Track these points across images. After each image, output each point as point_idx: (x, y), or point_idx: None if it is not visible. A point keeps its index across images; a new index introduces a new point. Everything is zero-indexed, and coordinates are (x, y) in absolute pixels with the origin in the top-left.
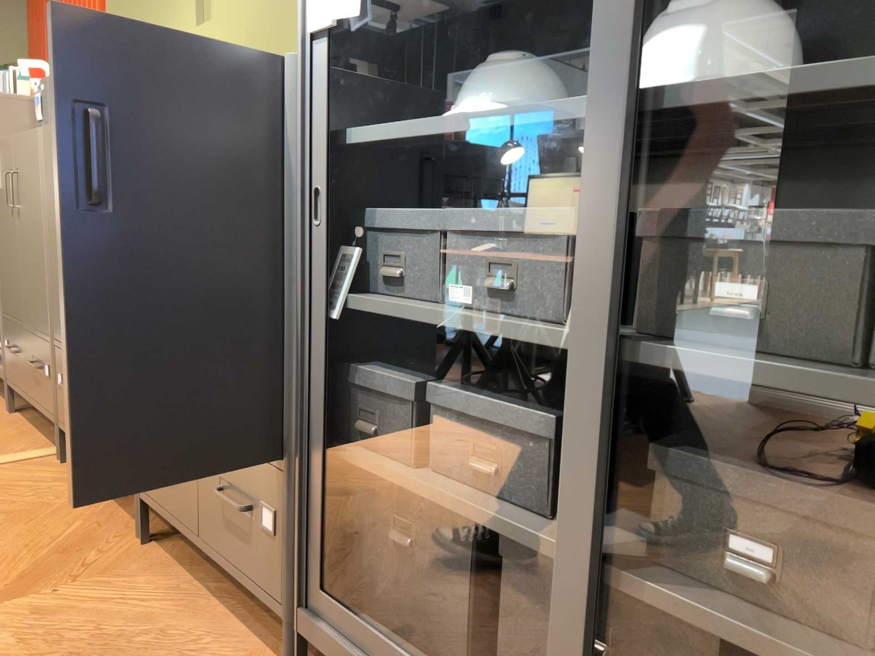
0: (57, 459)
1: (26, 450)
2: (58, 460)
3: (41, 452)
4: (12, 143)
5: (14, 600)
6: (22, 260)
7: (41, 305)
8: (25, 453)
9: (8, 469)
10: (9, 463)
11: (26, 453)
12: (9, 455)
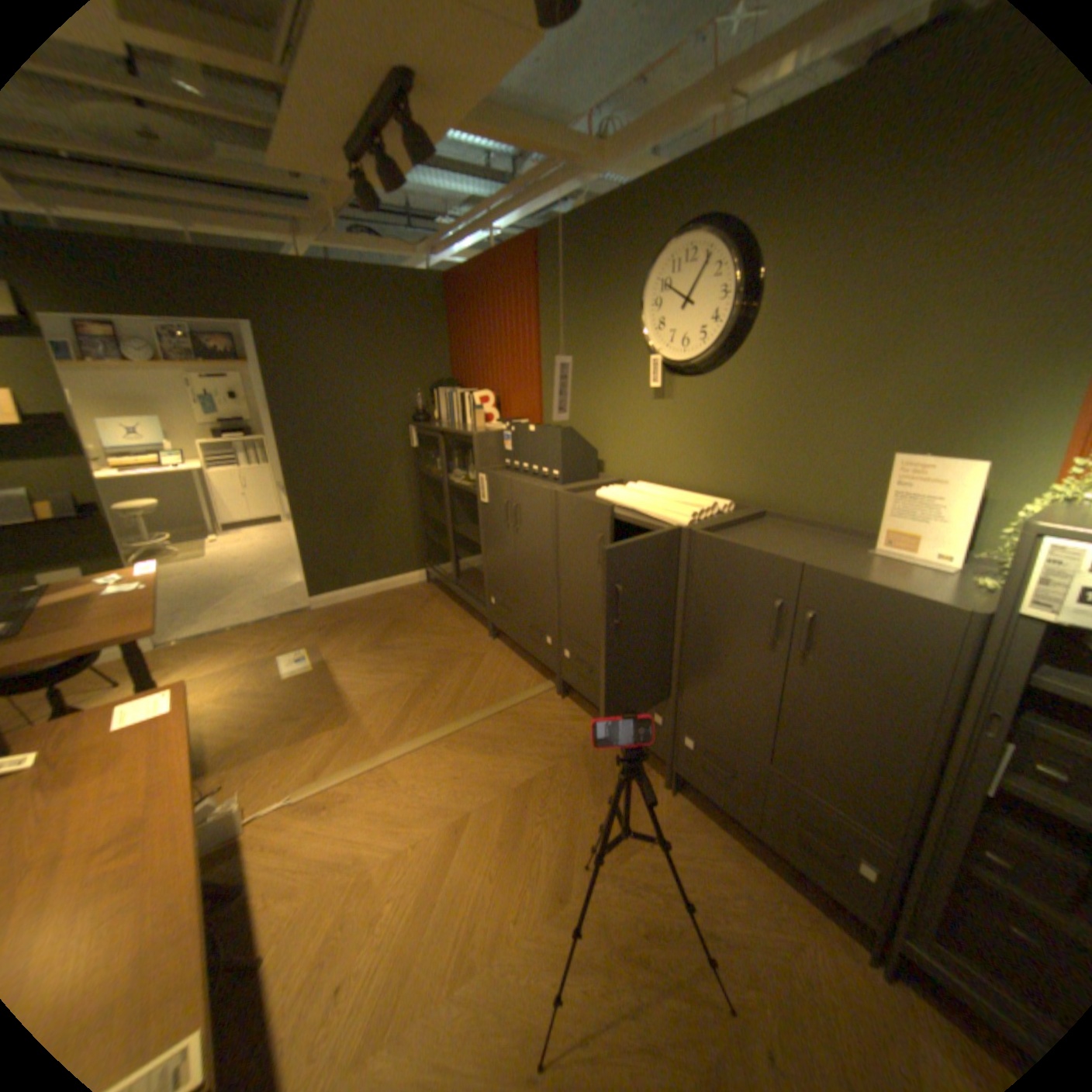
0: (556, 693)
1: (531, 683)
2: (560, 696)
3: (545, 688)
4: (510, 482)
5: (632, 851)
6: (519, 561)
7: (544, 599)
8: (537, 690)
9: (534, 705)
10: (531, 699)
11: (534, 687)
12: (528, 692)
